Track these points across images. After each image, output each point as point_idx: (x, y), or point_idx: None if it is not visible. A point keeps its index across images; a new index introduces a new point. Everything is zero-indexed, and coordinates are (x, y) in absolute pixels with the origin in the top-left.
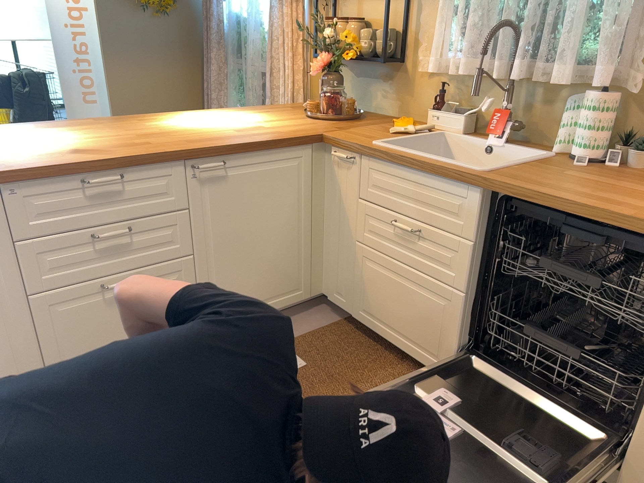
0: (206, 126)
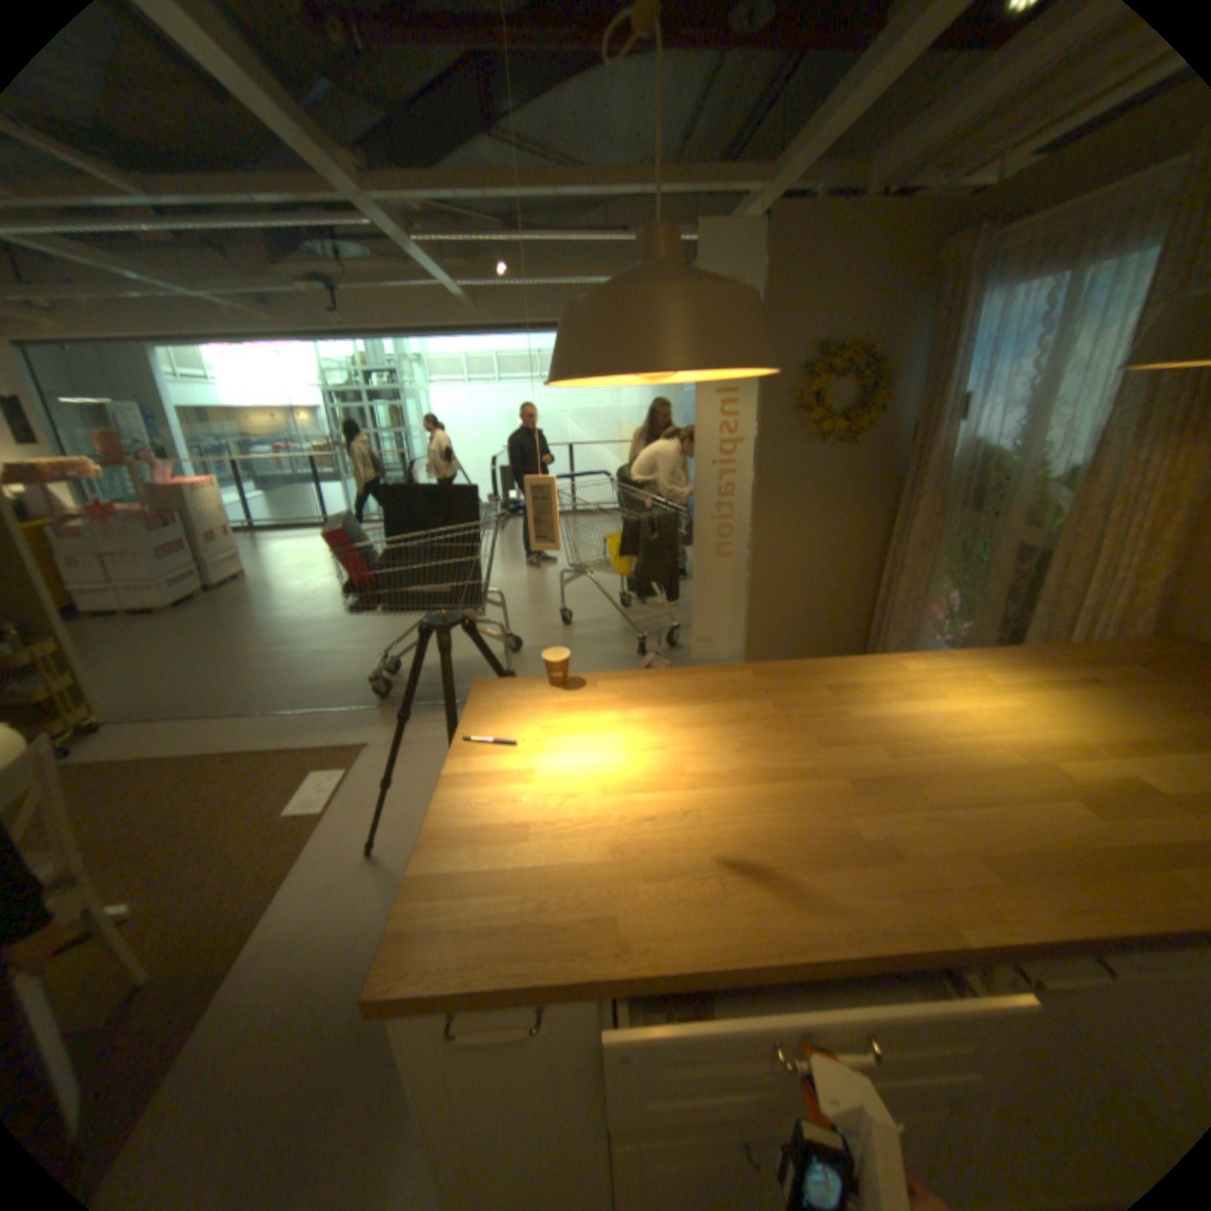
0: (988, 750)
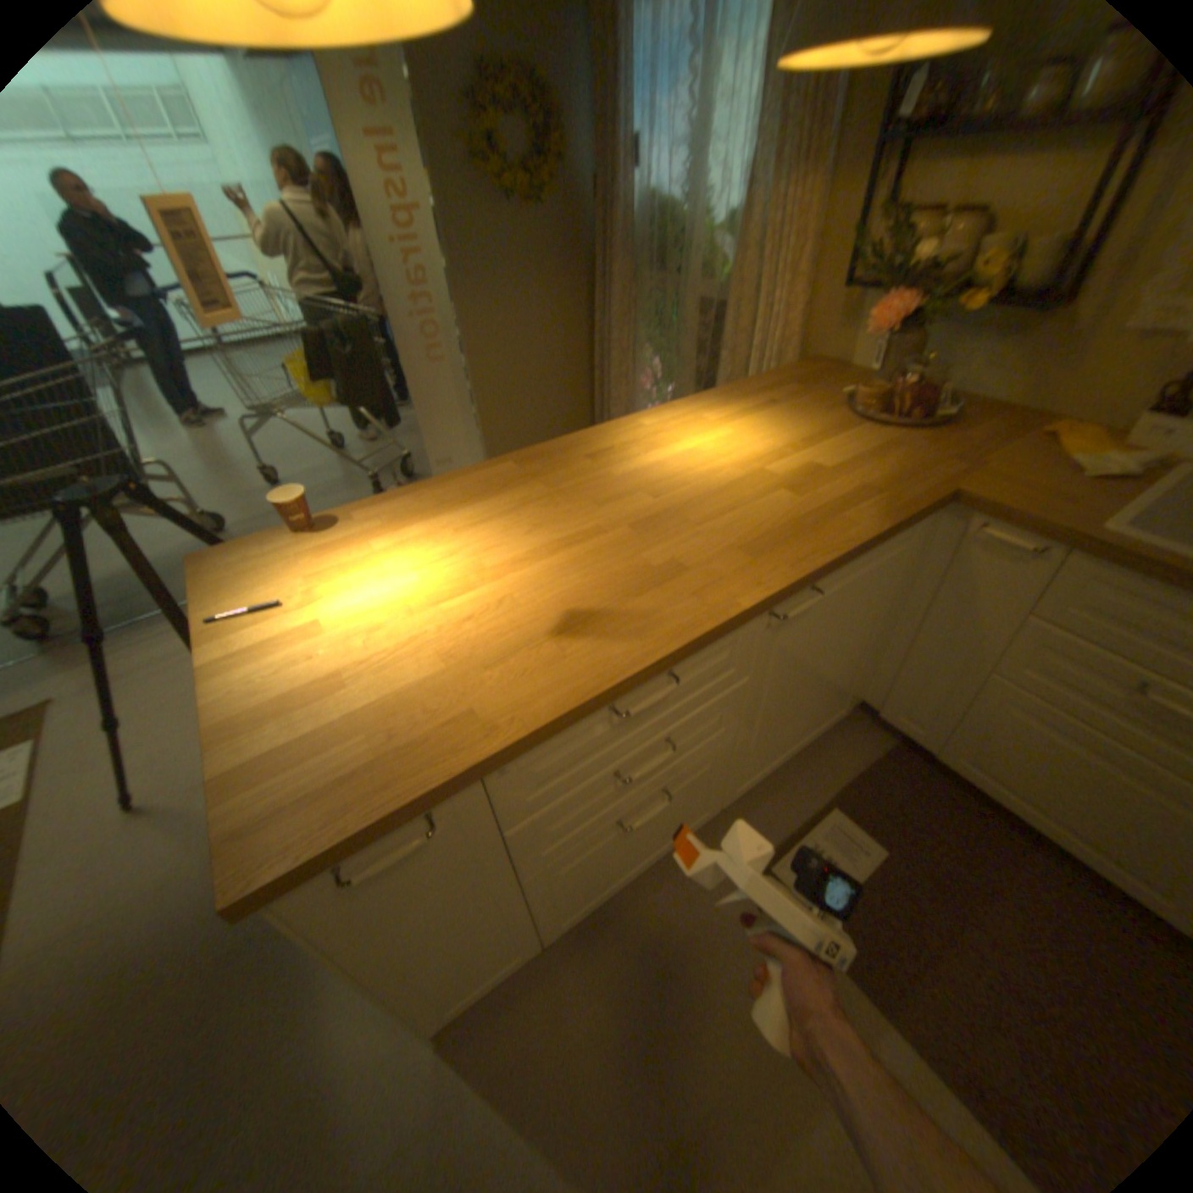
0: (719, 471)
